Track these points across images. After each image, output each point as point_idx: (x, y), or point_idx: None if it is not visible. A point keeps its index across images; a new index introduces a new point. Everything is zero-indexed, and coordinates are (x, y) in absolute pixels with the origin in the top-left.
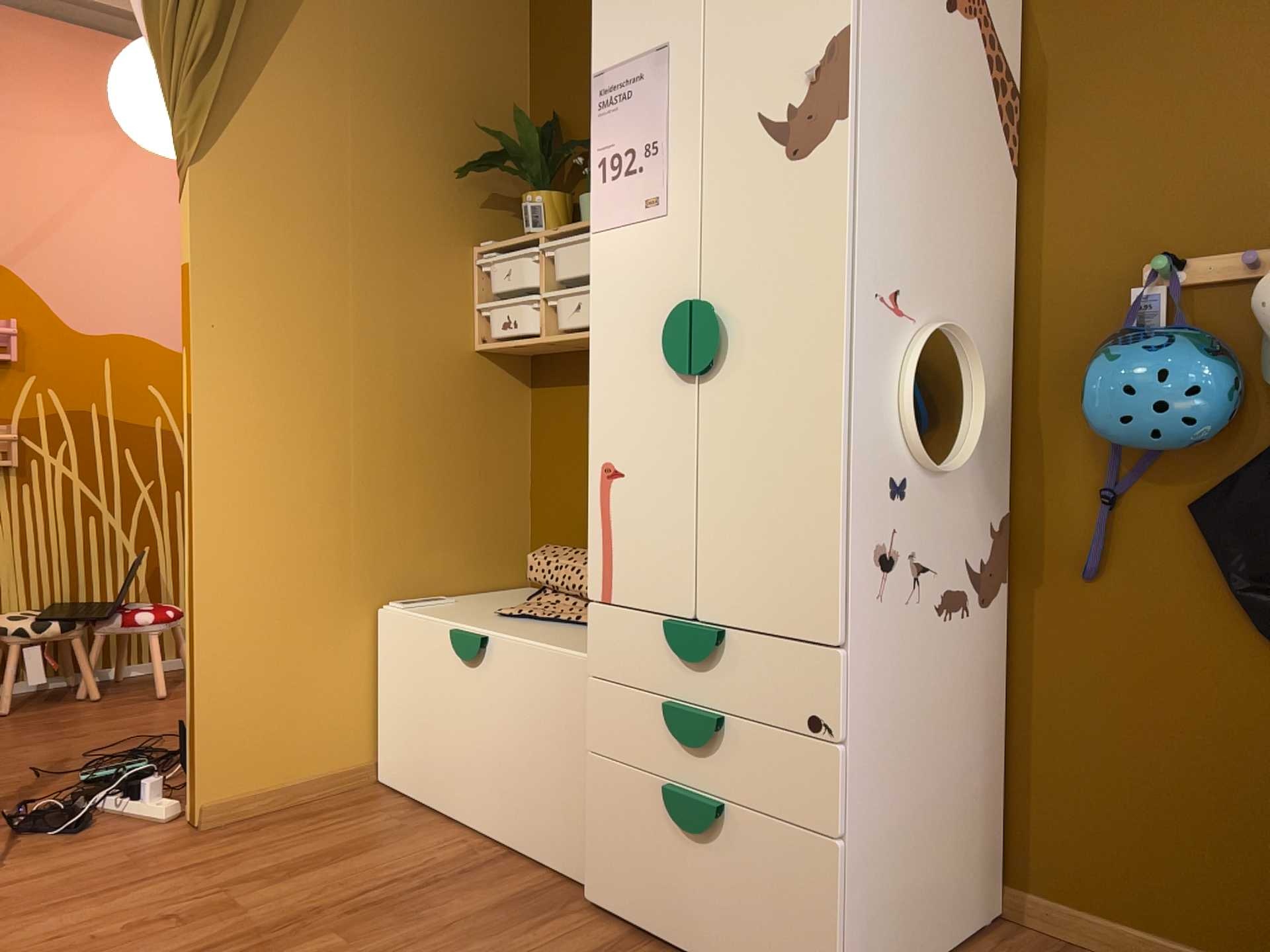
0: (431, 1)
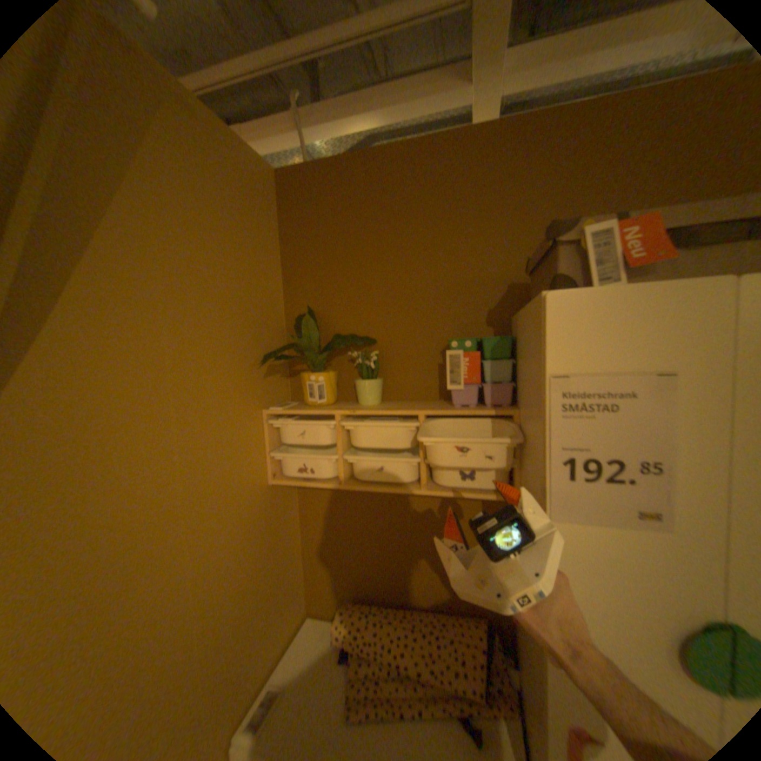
0: (220, 216)
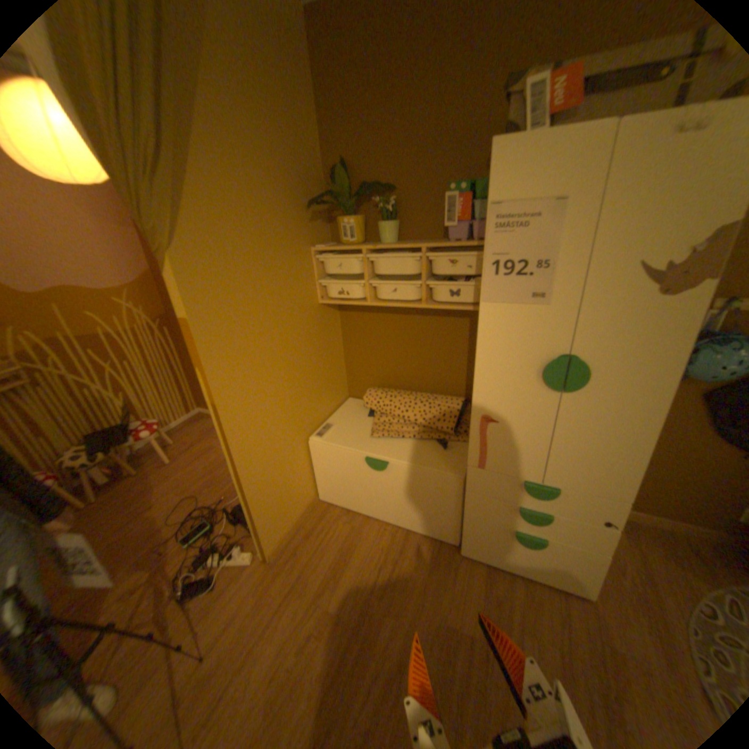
0: (264, 75)
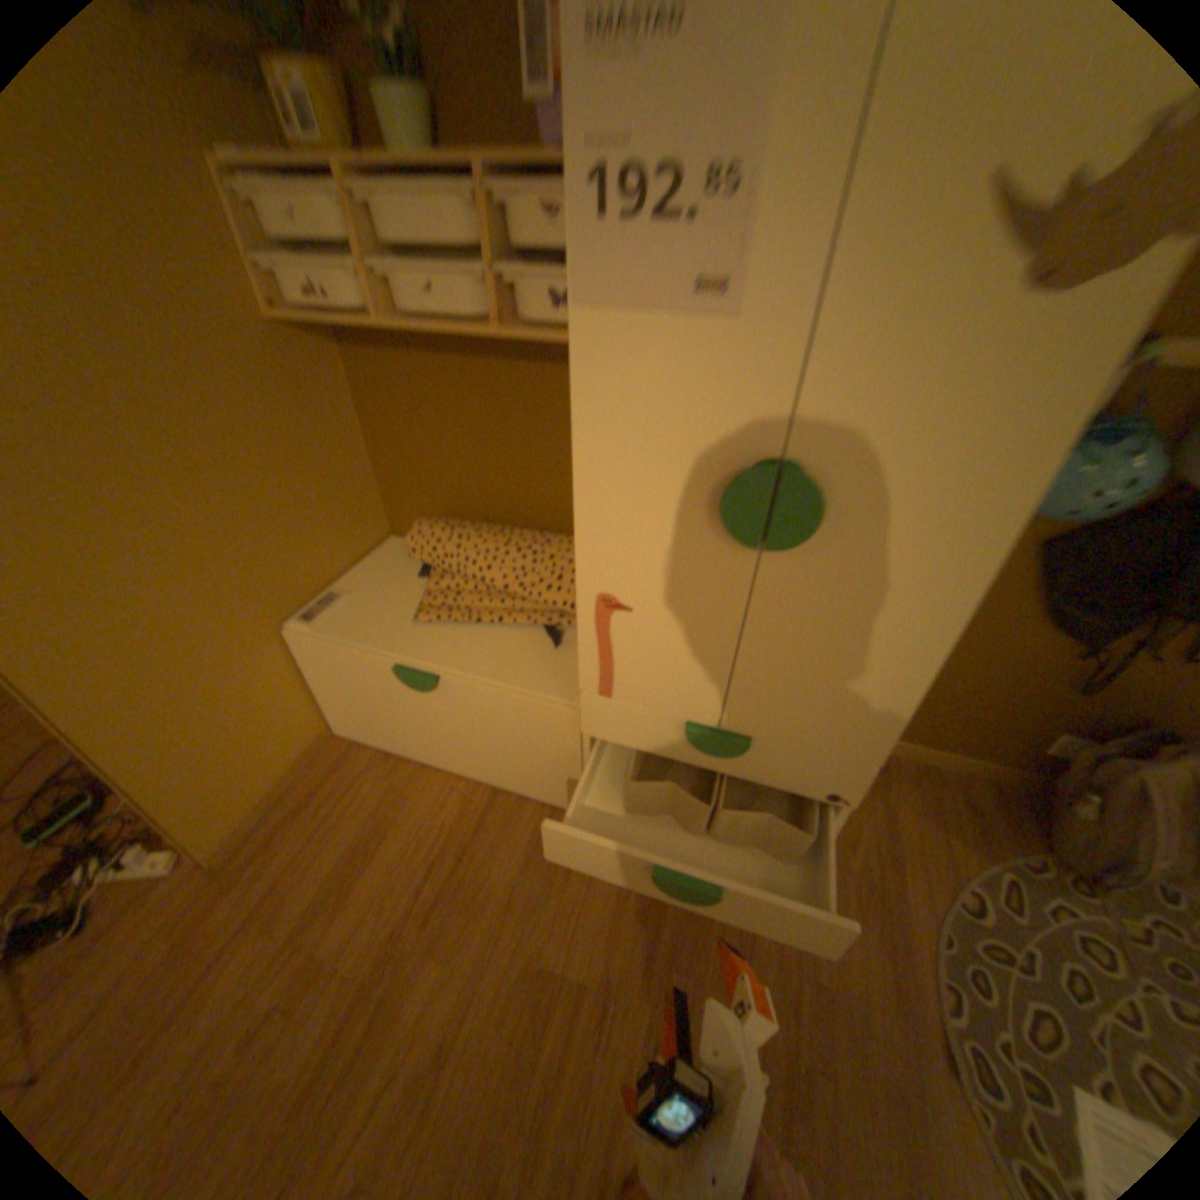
0: None
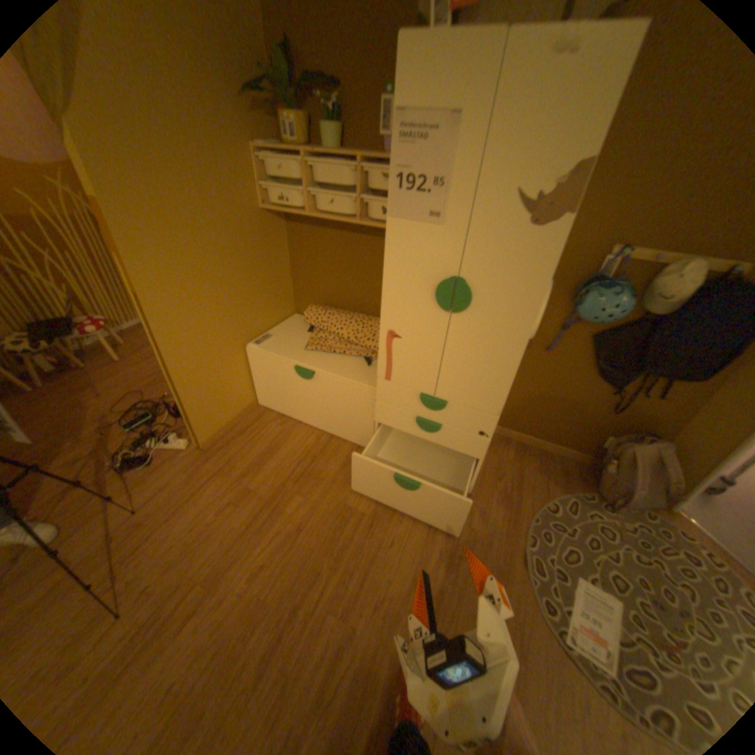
0: None
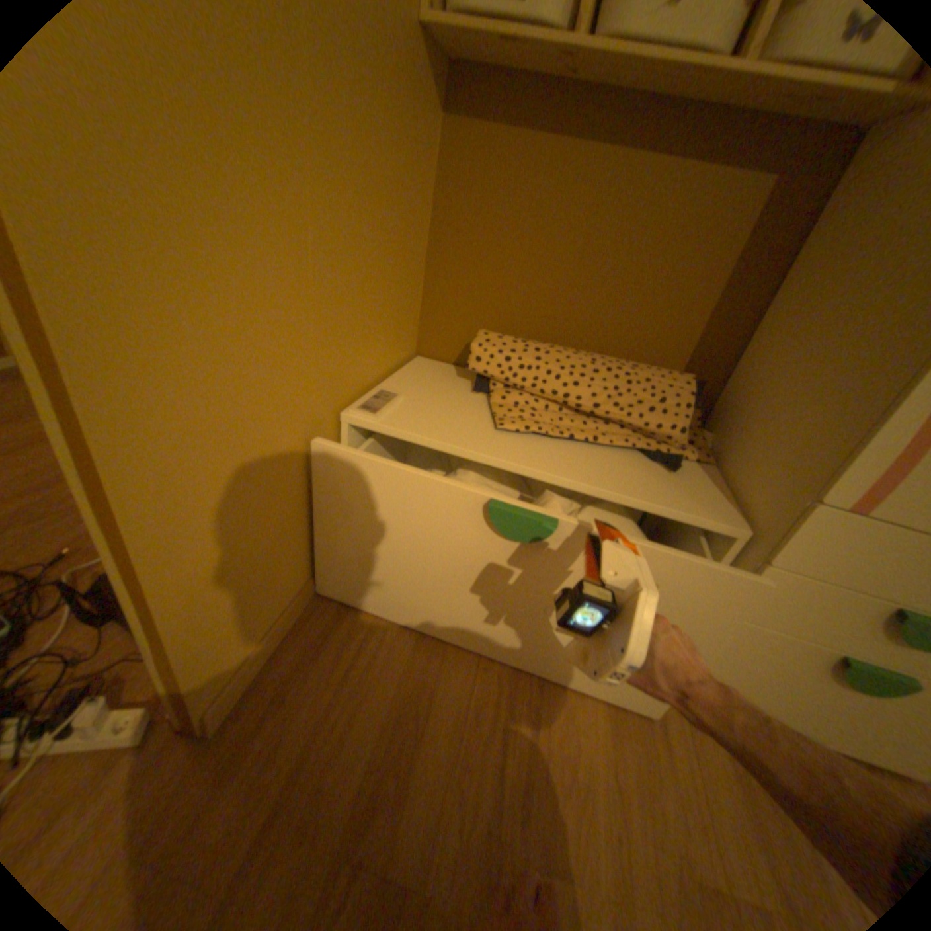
0: None
